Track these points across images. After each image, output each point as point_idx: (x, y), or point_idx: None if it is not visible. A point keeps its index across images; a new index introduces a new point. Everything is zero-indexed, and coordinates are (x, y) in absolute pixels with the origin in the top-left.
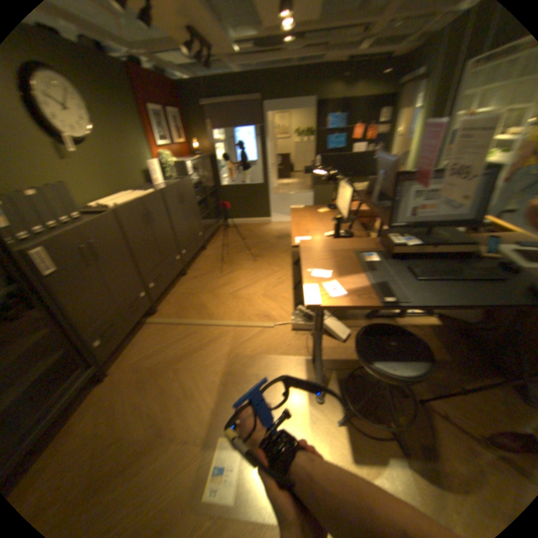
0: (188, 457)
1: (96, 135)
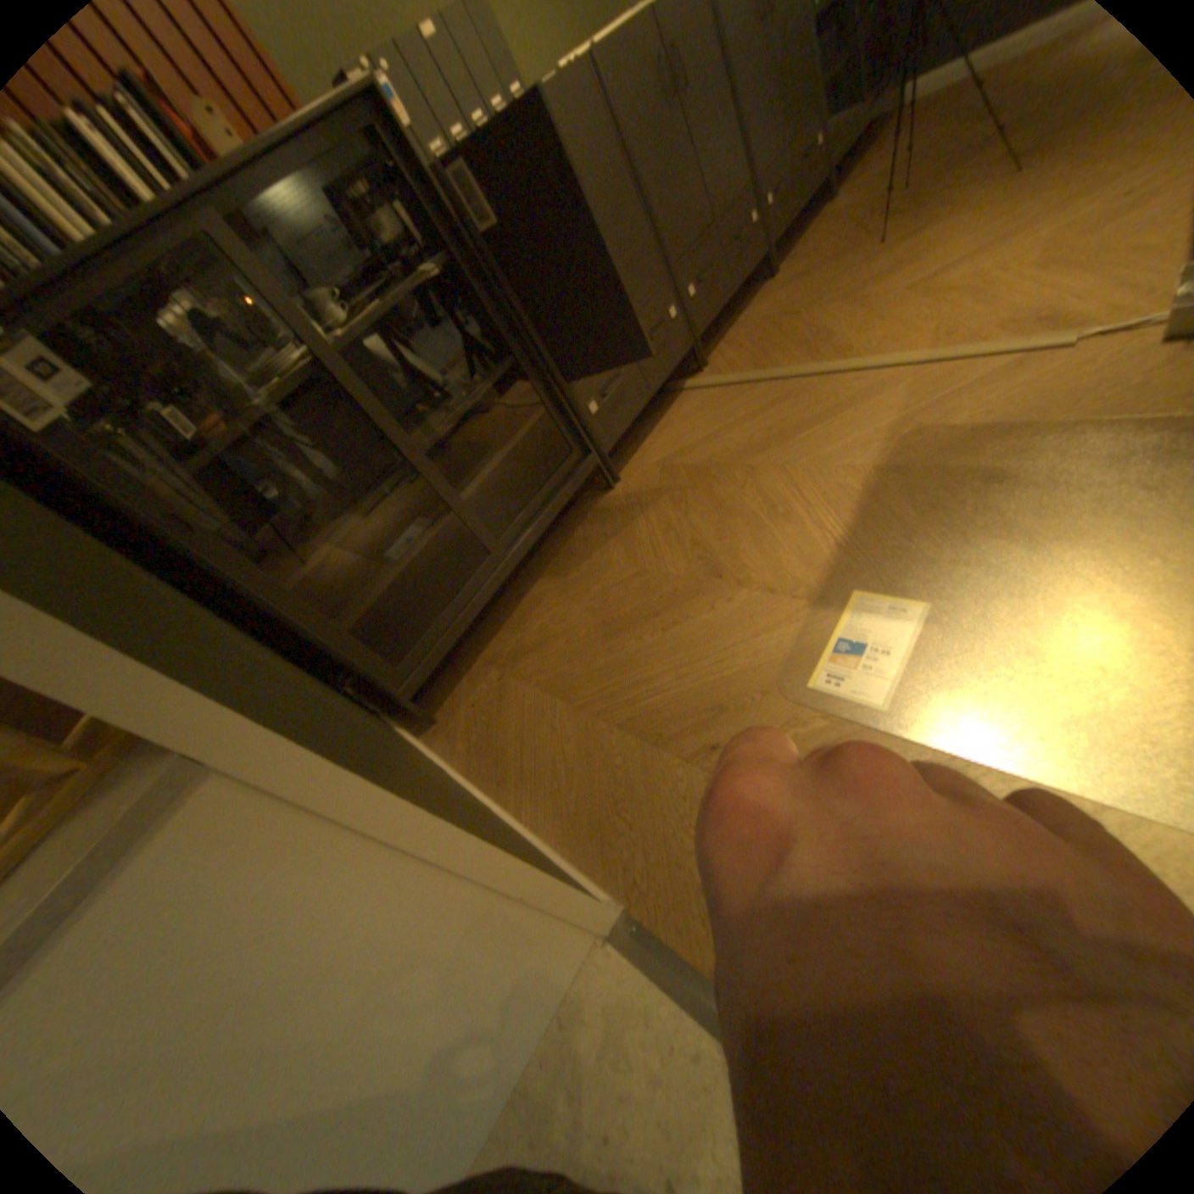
0: (784, 612)
1: None
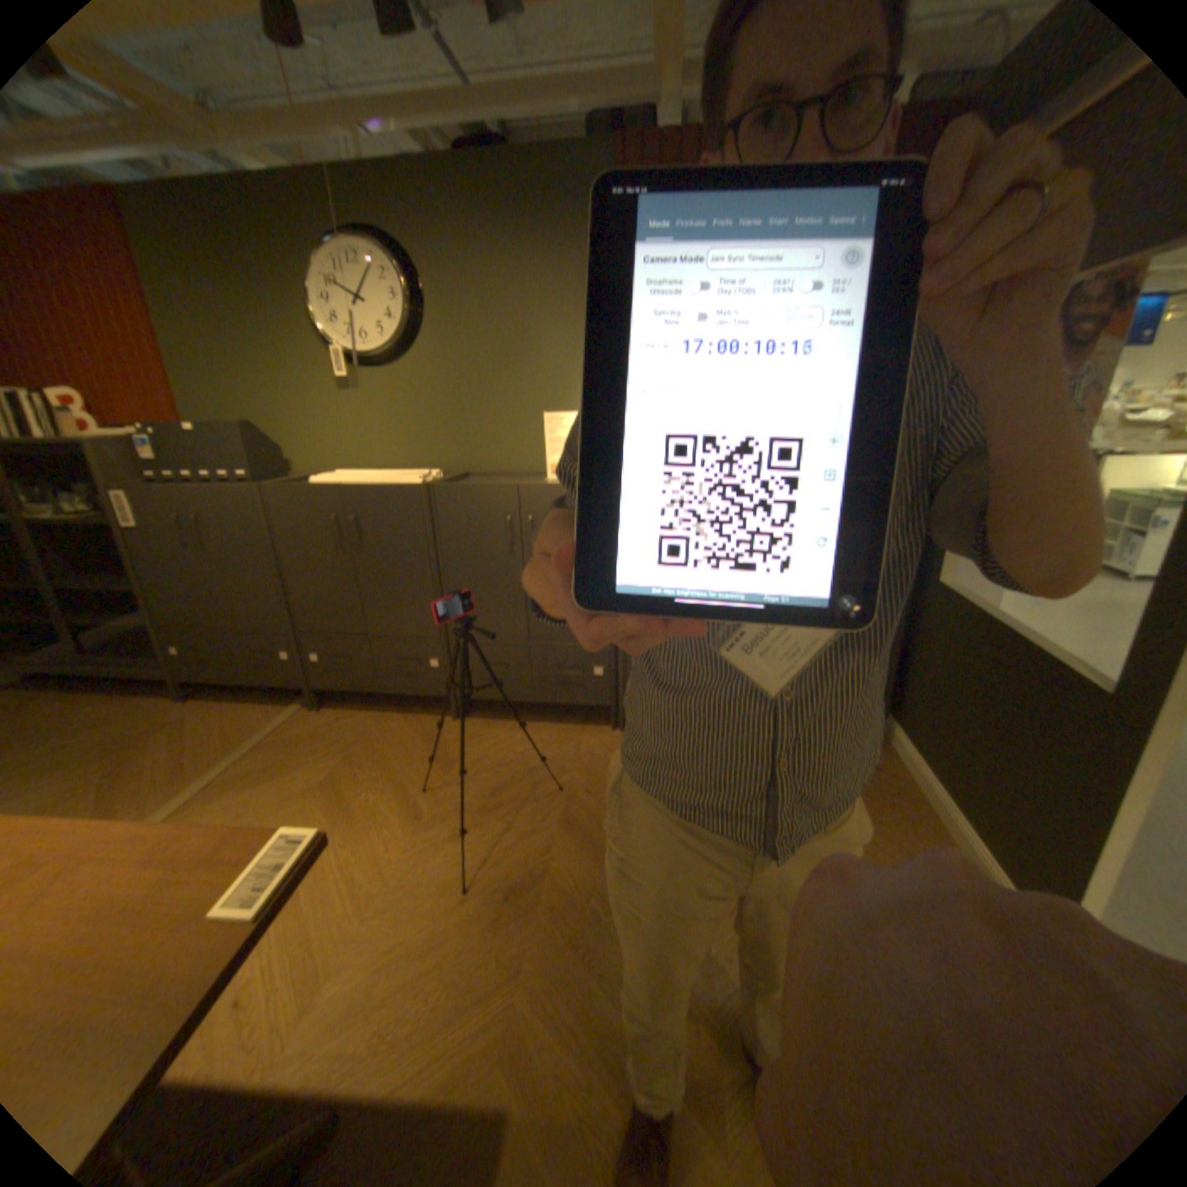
0: None
1: (440, 343)
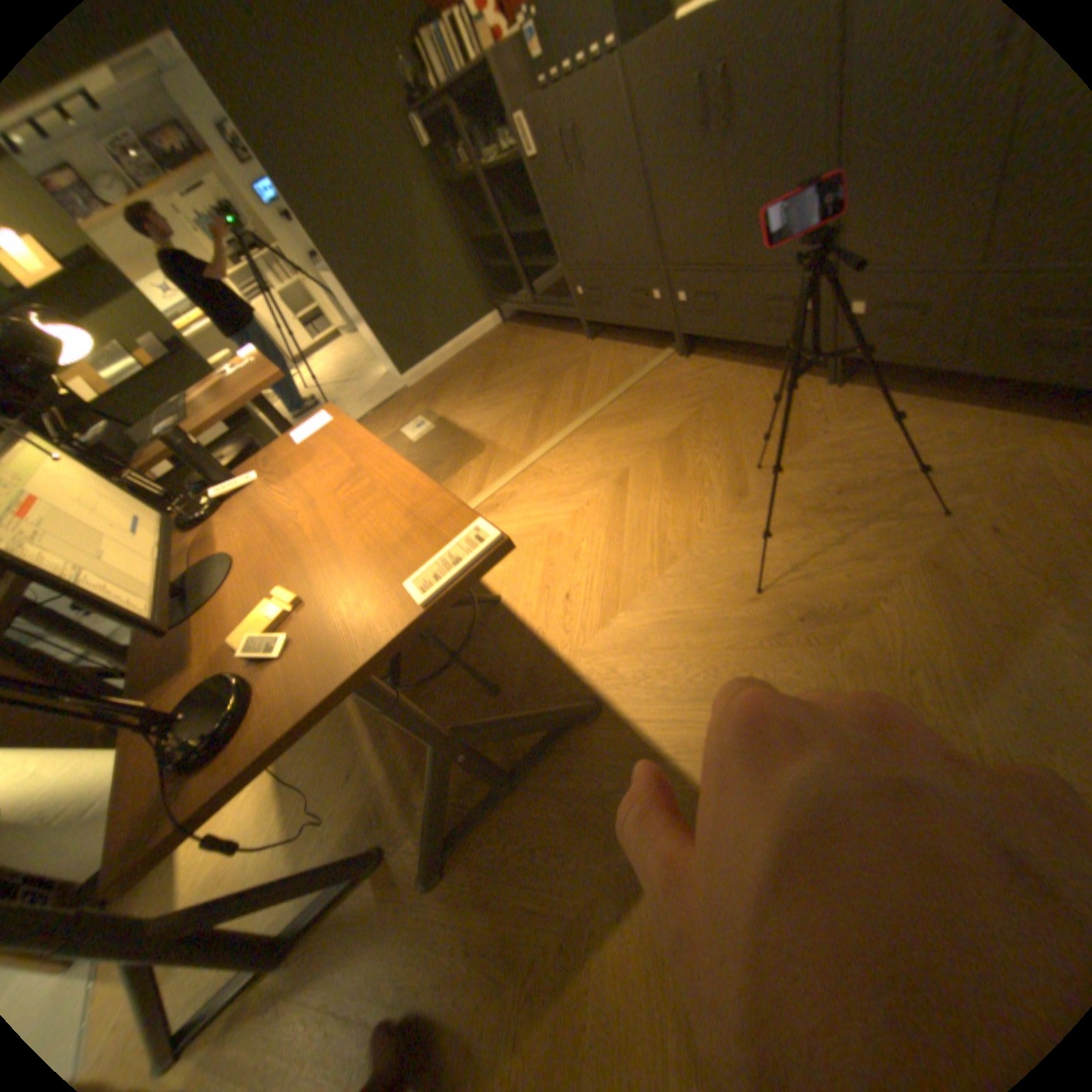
0: (446, 408)
1: None
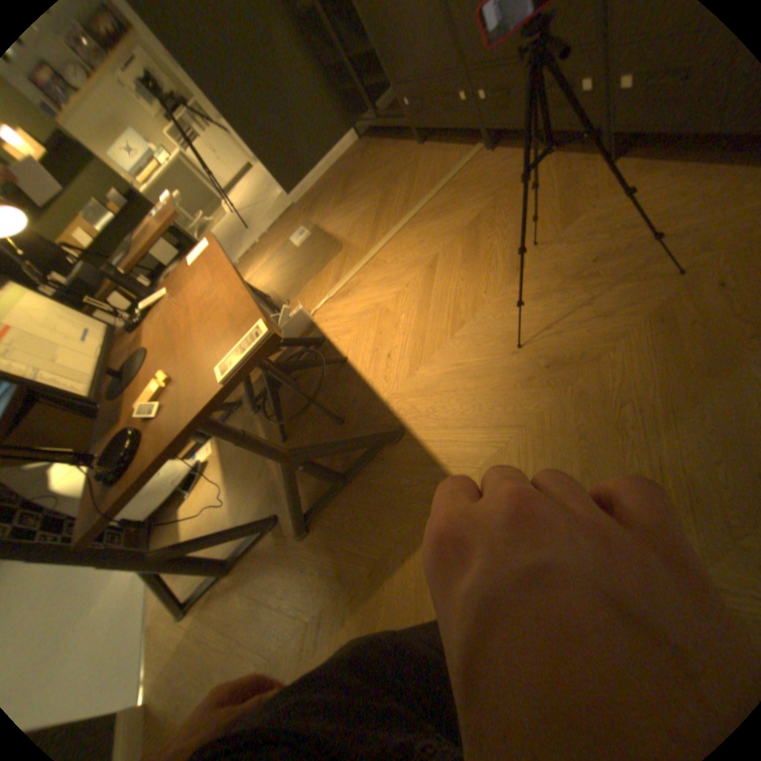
0: (319, 217)
1: None
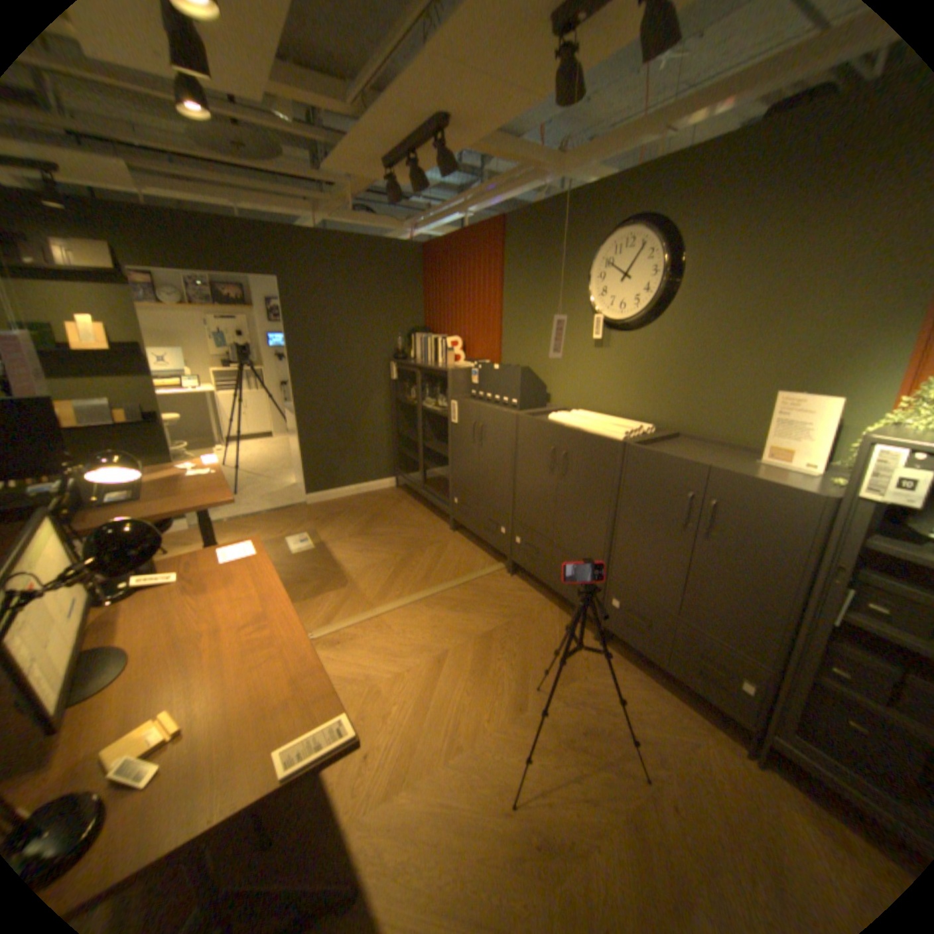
0: (330, 538)
1: (687, 315)
